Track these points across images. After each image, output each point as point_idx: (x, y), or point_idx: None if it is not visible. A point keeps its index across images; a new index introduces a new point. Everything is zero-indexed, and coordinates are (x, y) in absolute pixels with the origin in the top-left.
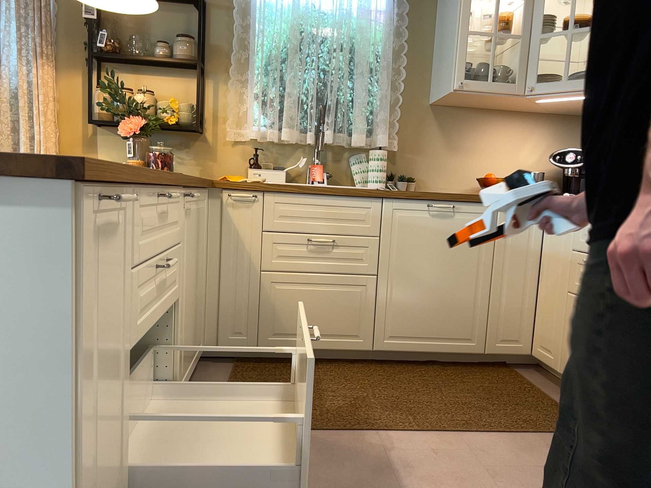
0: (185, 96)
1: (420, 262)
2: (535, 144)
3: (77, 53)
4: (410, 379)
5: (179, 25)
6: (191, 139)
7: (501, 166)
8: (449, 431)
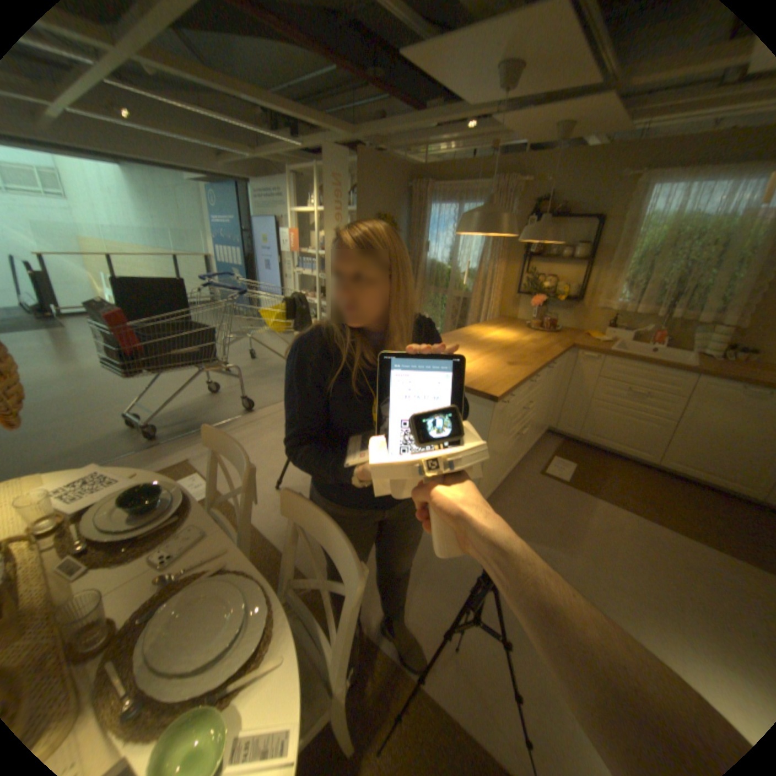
0: (575, 277)
1: (720, 423)
2: None
3: (517, 251)
4: (680, 493)
5: (582, 231)
6: (573, 303)
7: None
8: (681, 533)
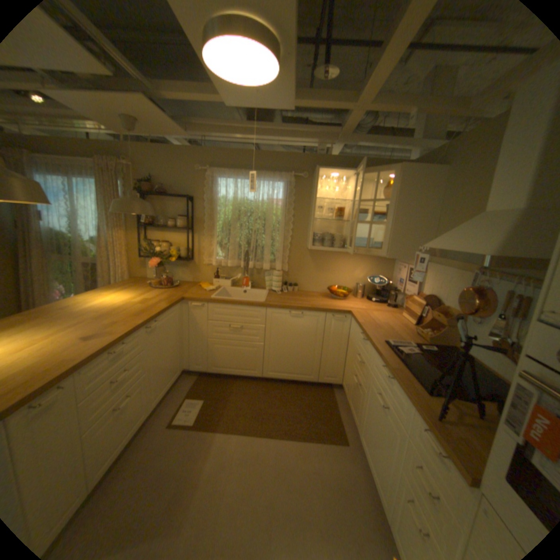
0: (184, 242)
1: (285, 338)
2: (363, 268)
3: (134, 221)
4: (276, 395)
5: (180, 207)
6: (188, 262)
7: (344, 279)
8: (274, 437)
